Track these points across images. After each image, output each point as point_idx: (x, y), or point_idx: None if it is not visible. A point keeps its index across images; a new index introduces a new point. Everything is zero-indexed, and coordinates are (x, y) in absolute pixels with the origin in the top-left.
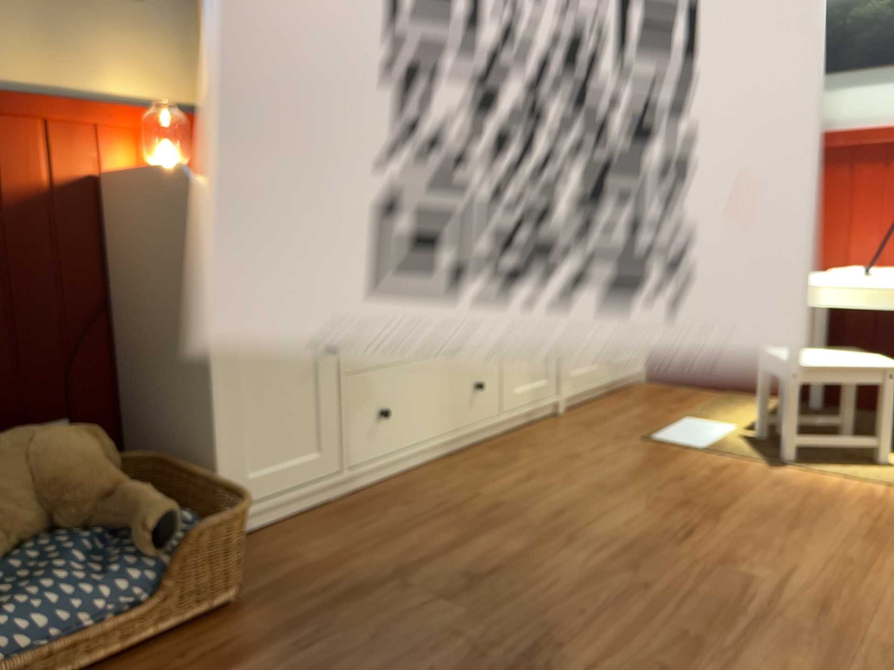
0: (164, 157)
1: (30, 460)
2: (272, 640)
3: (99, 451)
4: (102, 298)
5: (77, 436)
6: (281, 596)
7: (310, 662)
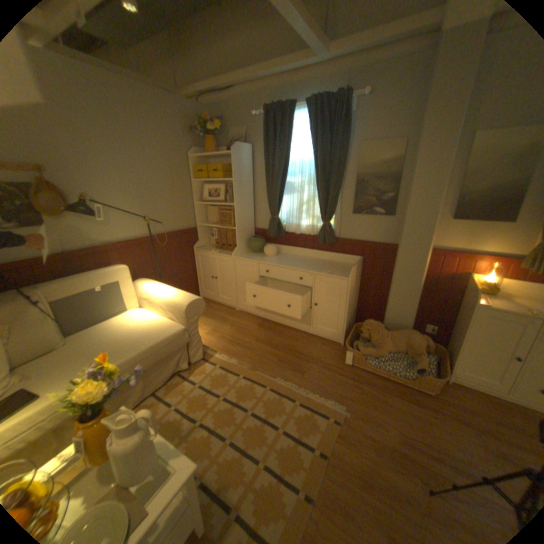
0: (492, 276)
1: (408, 340)
2: (431, 411)
3: (426, 345)
4: (459, 304)
5: (421, 340)
6: (446, 406)
7: (431, 422)
